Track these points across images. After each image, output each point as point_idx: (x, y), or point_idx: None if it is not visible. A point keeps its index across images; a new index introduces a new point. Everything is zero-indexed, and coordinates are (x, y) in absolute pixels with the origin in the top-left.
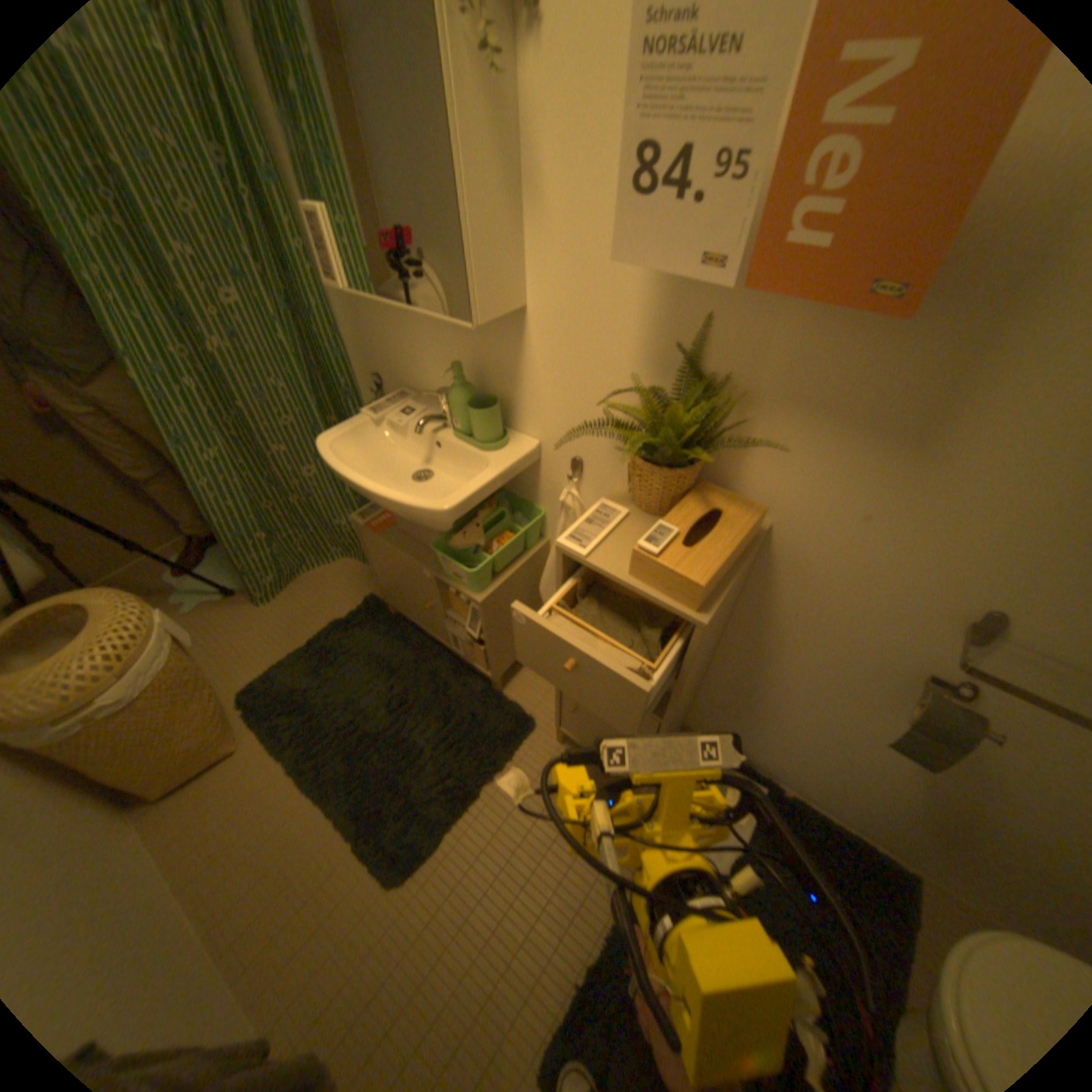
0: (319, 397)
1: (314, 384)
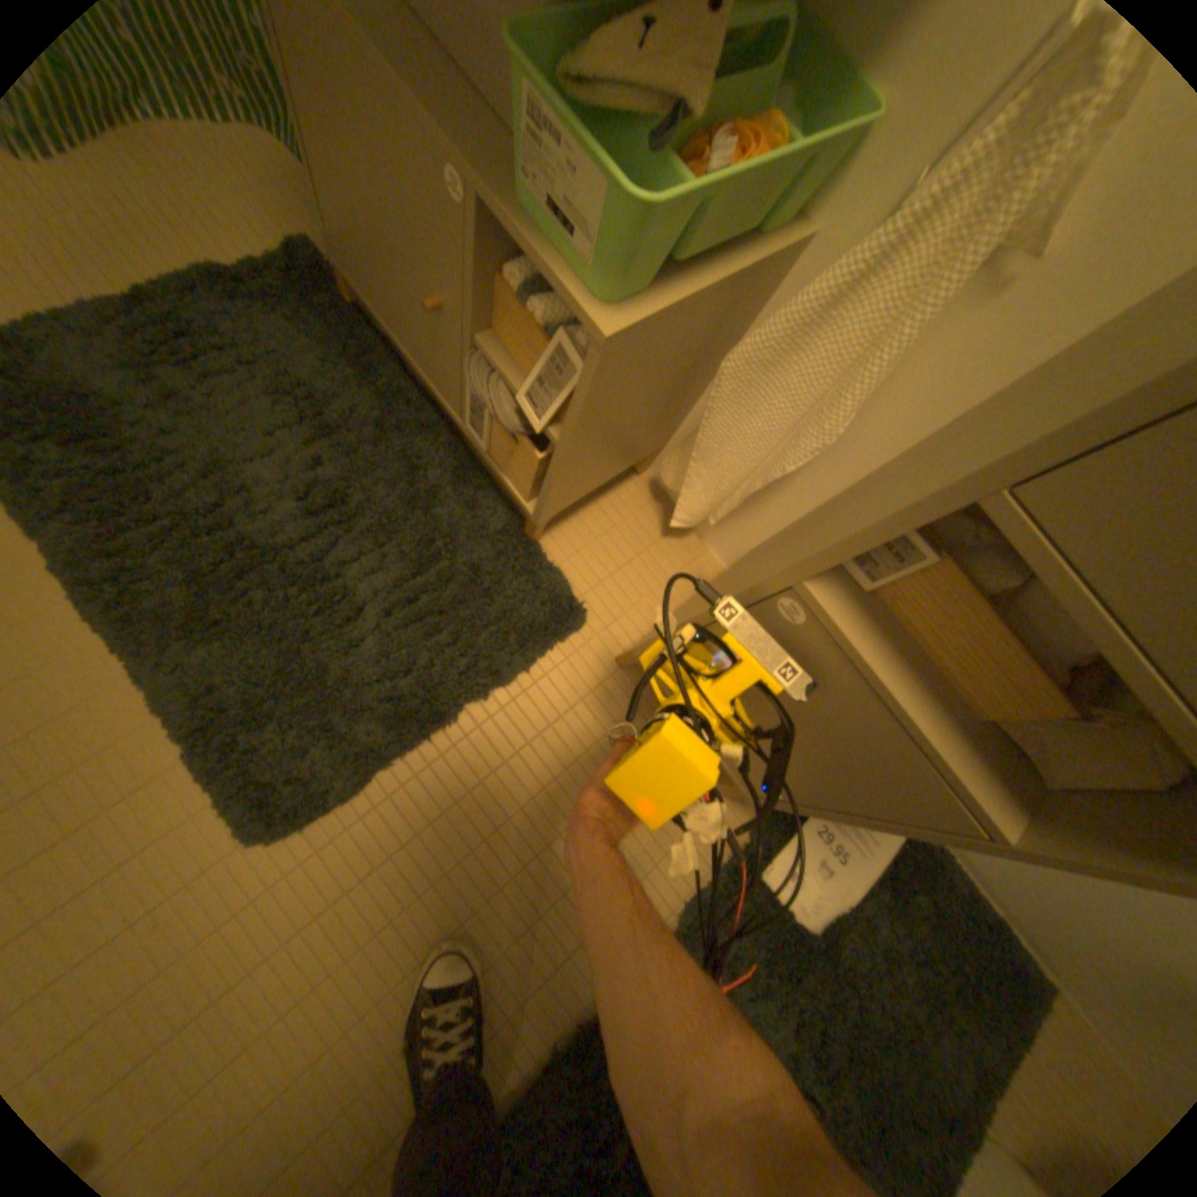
0: None
1: None
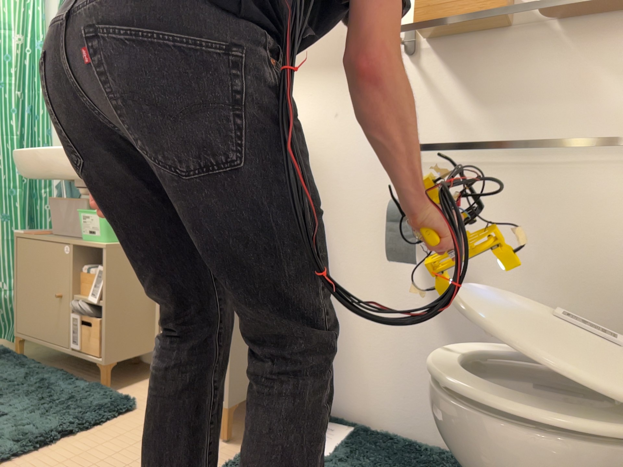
0: (22, 198)
1: (23, 188)
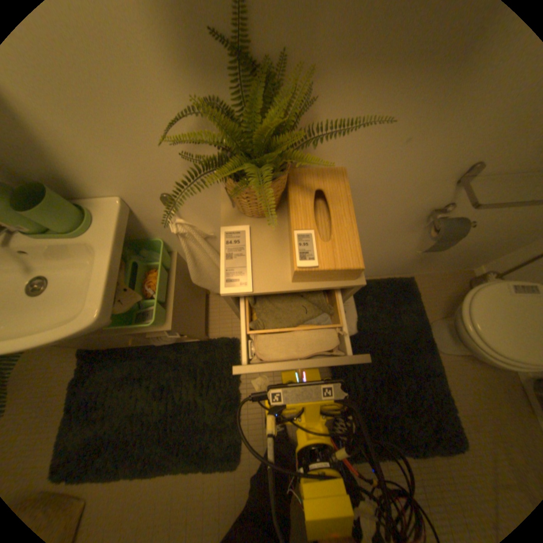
0: None
1: None
